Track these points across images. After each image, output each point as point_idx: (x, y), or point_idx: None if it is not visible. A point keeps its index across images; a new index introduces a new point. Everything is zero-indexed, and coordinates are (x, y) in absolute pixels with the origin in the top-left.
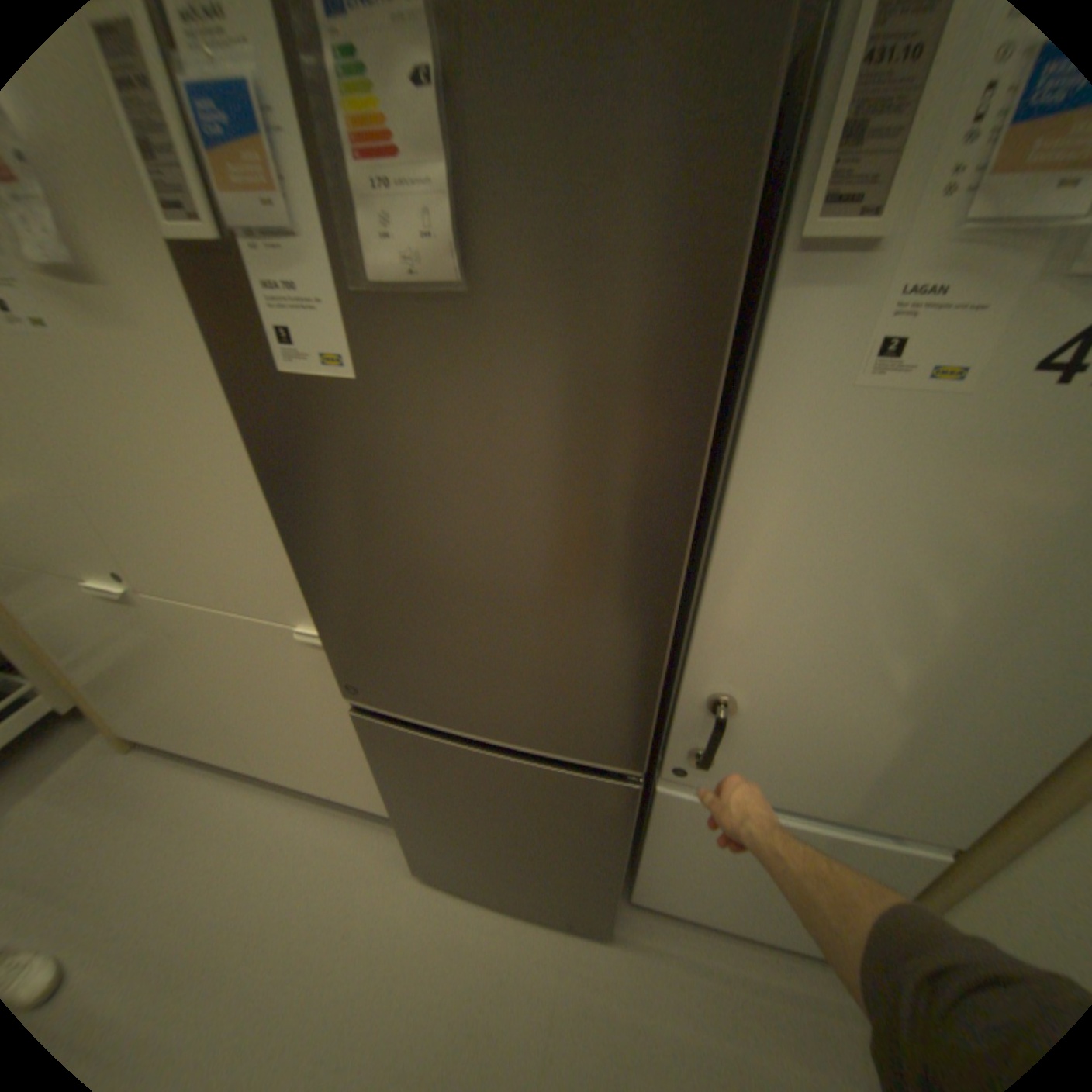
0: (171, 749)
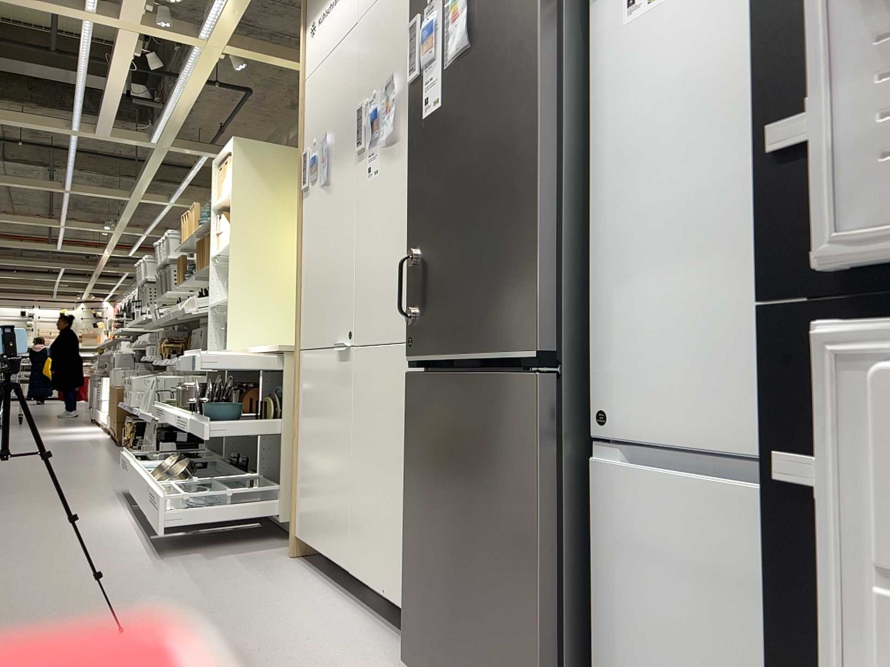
0: (317, 546)
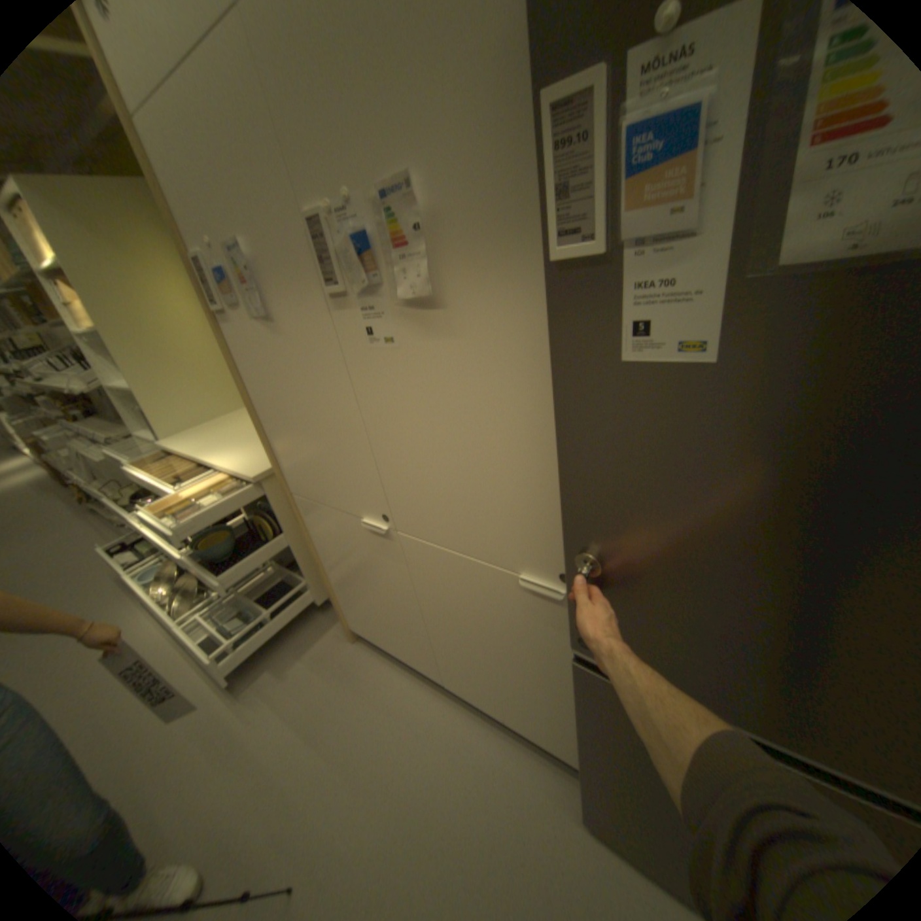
0: (385, 649)
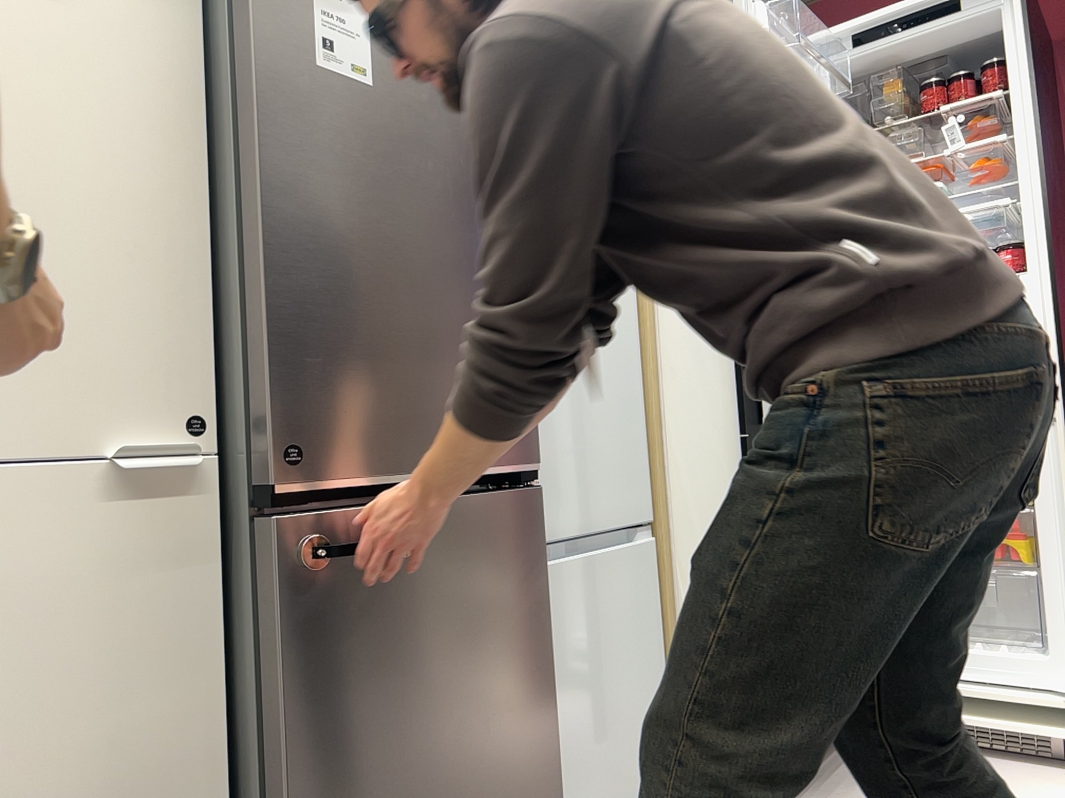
0: None
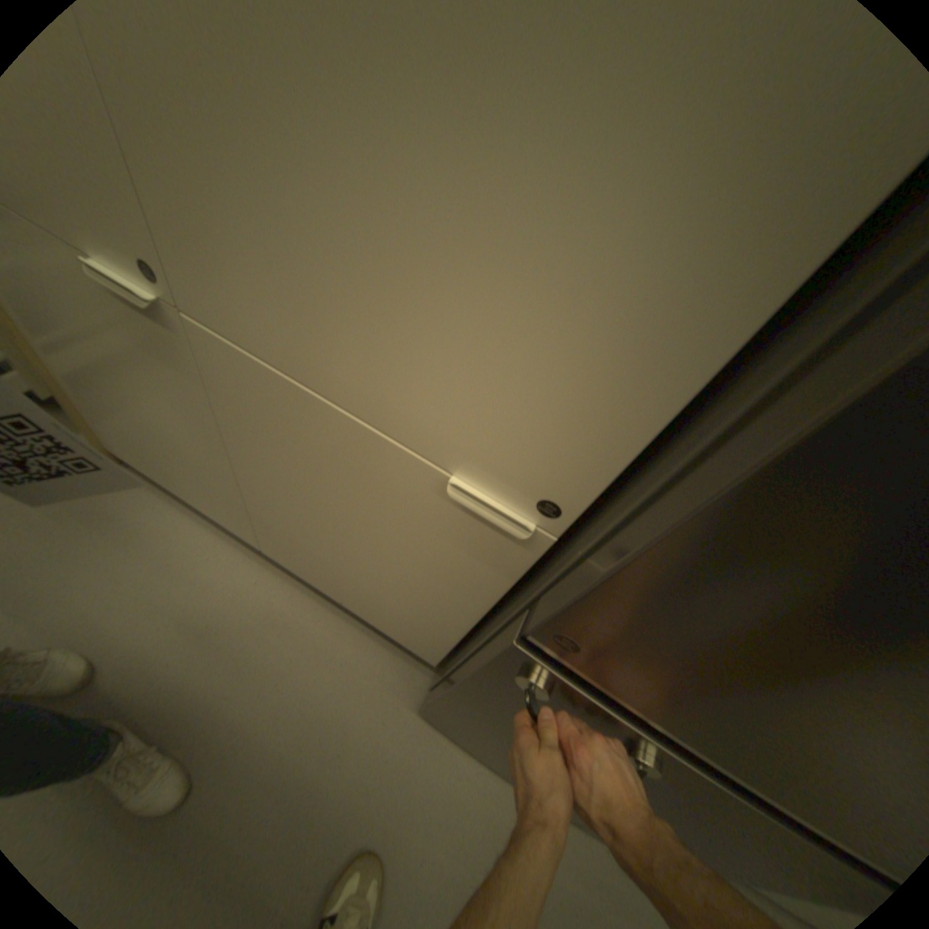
0: (170, 488)
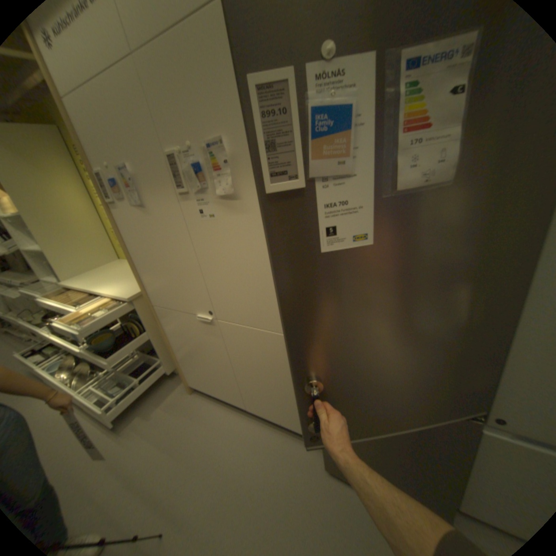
0: (211, 393)
